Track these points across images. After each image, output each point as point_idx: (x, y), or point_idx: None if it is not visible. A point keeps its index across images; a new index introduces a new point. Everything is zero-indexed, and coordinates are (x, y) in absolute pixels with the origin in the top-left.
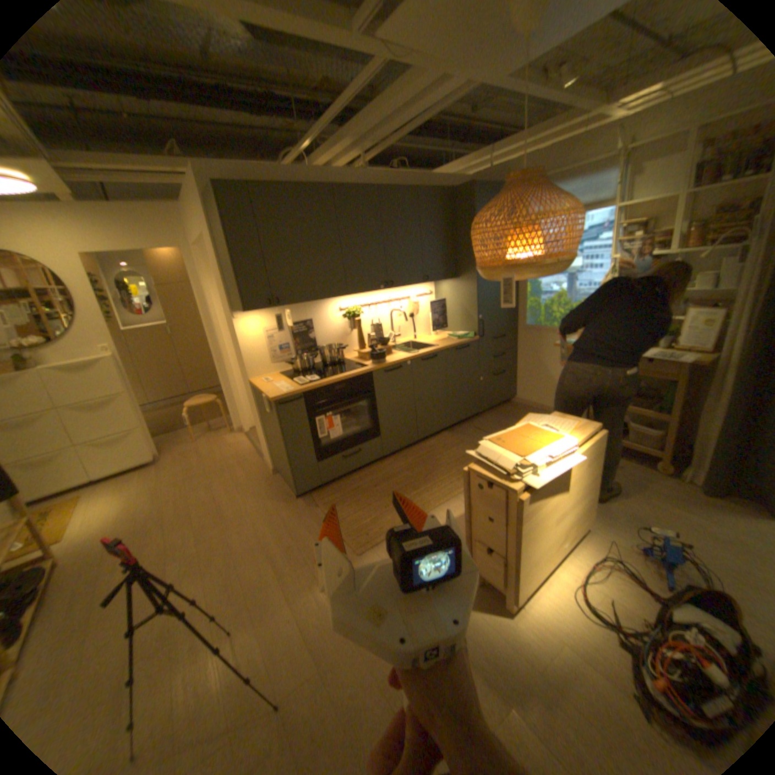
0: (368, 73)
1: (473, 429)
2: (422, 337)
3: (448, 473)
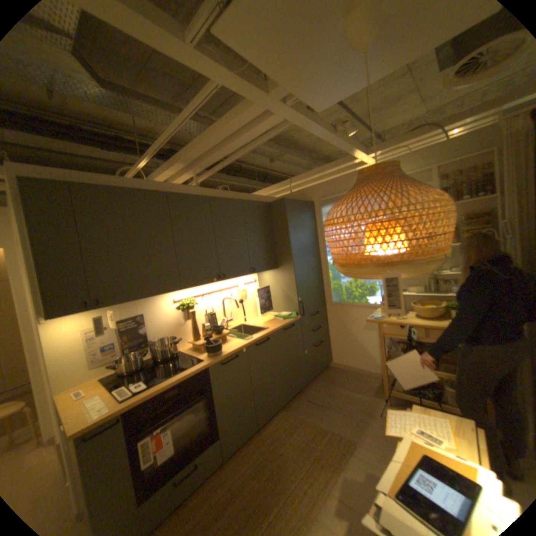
0: (202, 96)
1: (306, 402)
2: (251, 318)
3: (298, 475)
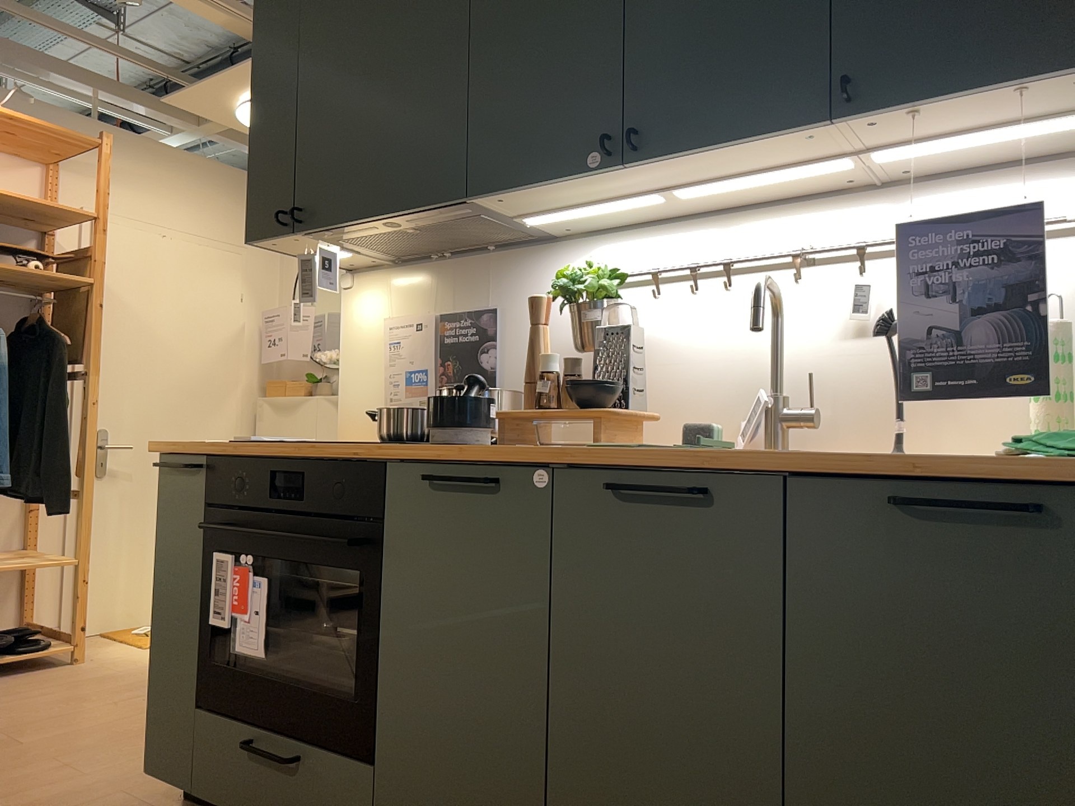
0: None
1: None
2: None
3: None
